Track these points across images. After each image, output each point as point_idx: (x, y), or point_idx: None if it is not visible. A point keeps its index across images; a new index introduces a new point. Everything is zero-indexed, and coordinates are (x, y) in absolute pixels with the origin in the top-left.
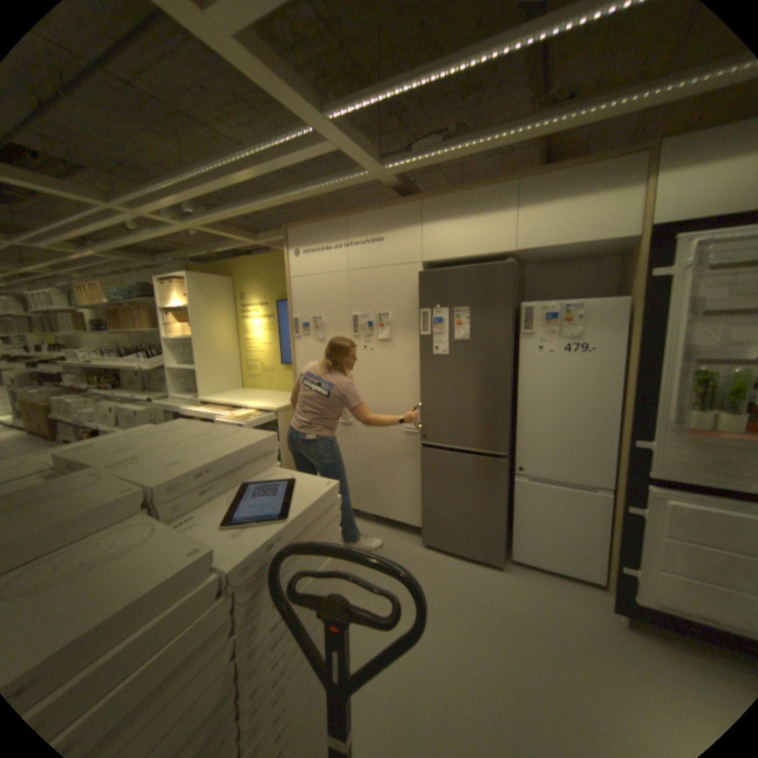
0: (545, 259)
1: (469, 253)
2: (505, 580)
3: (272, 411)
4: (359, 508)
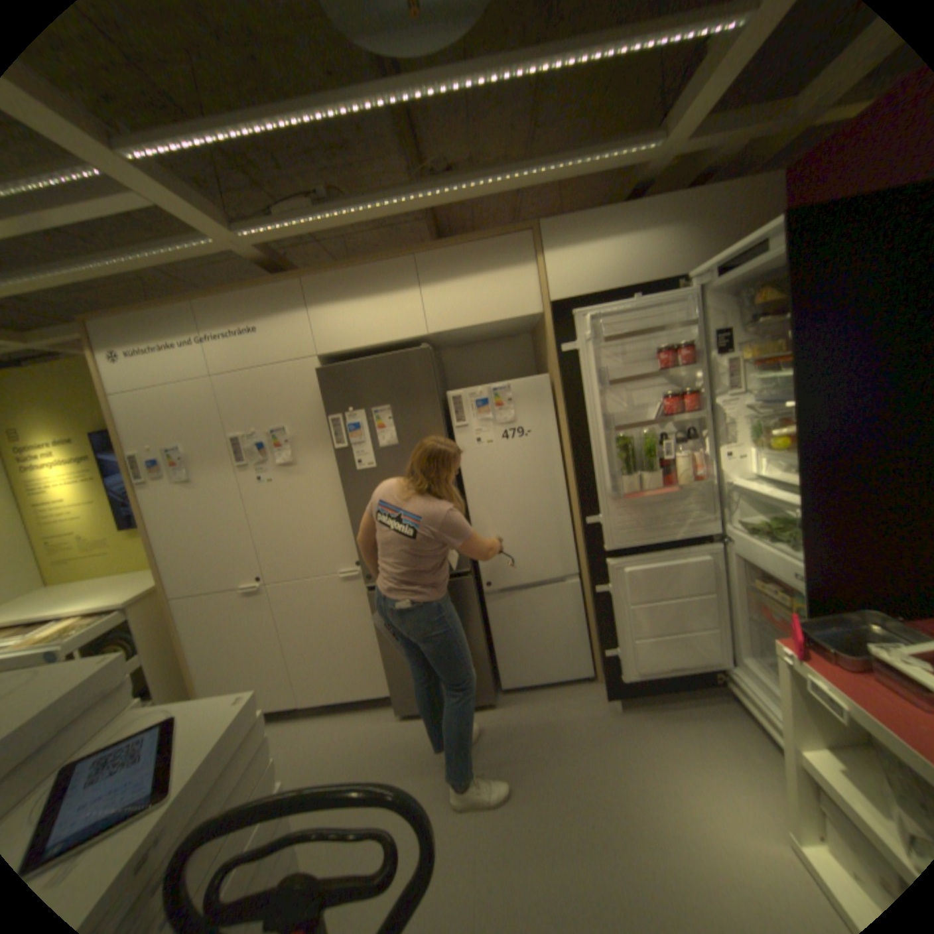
0: (460, 342)
1: (375, 340)
2: (500, 716)
3: (114, 608)
4: (296, 705)
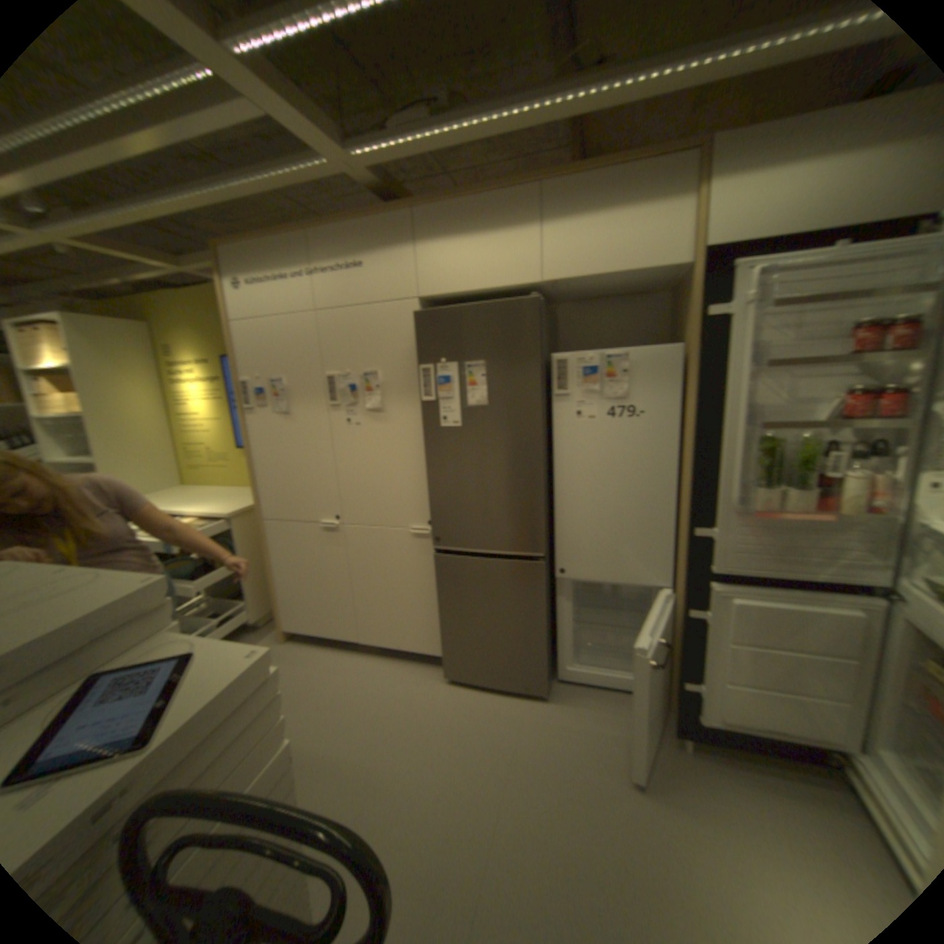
0: (582, 295)
1: (483, 285)
2: (551, 713)
3: (225, 517)
4: (360, 640)
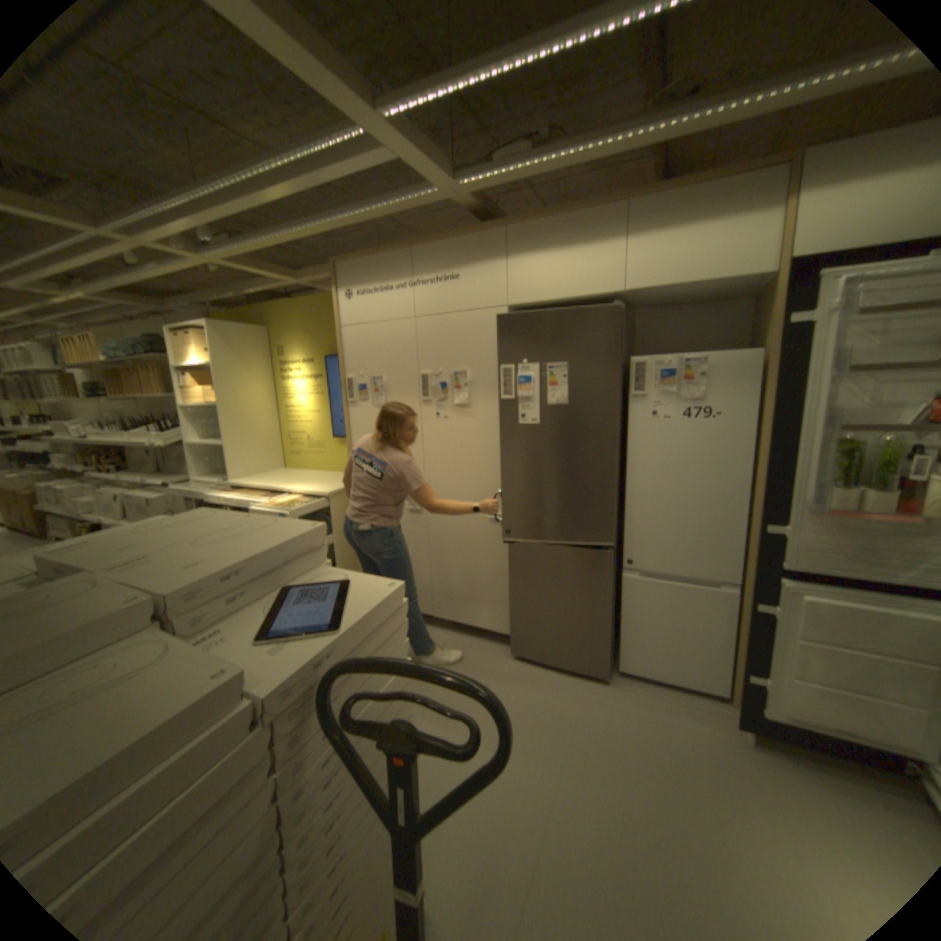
0: (660, 302)
1: (567, 294)
2: (611, 695)
3: (323, 496)
4: (433, 613)
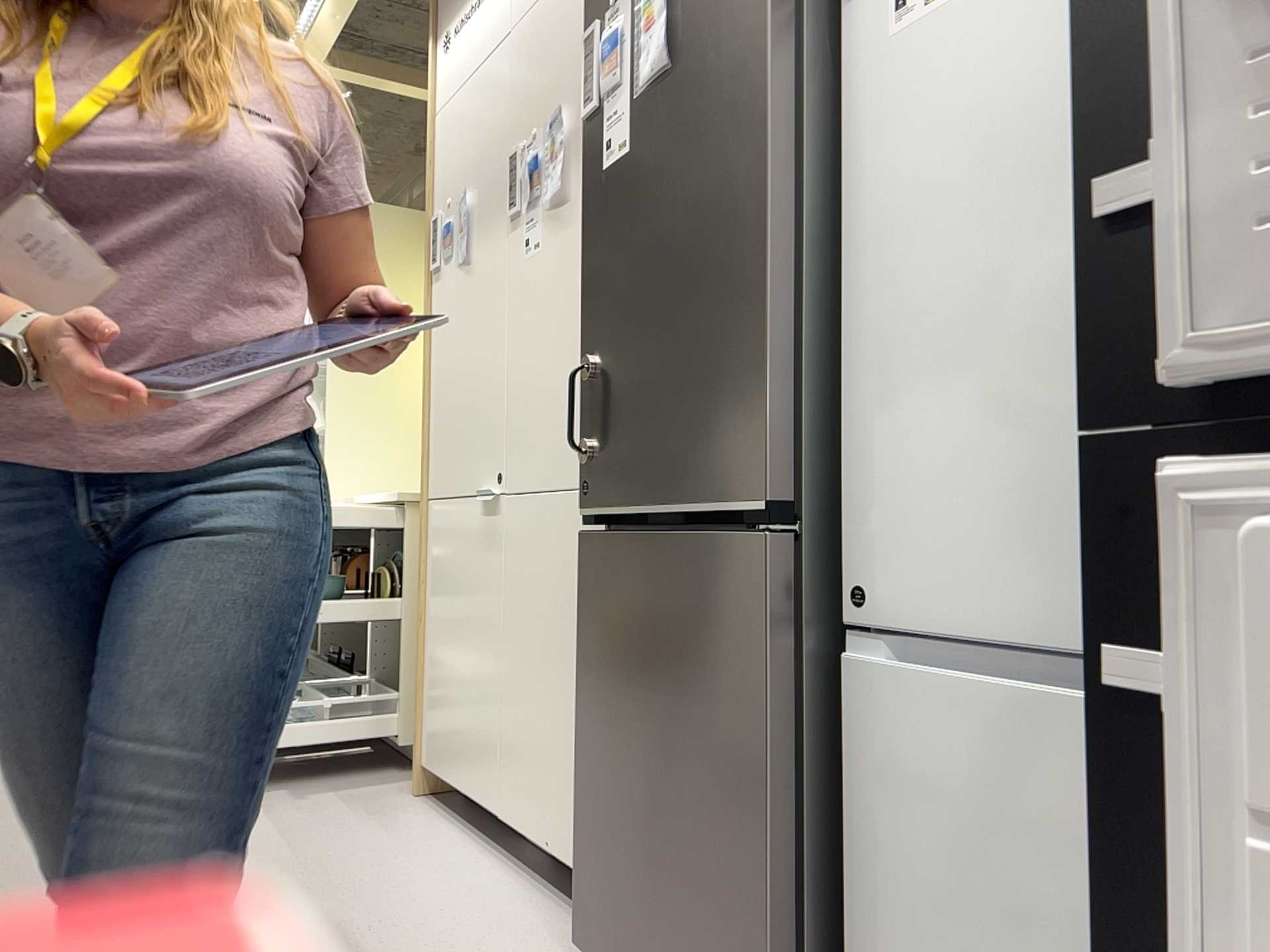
0: None
1: None
2: None
3: (400, 506)
4: (499, 811)
